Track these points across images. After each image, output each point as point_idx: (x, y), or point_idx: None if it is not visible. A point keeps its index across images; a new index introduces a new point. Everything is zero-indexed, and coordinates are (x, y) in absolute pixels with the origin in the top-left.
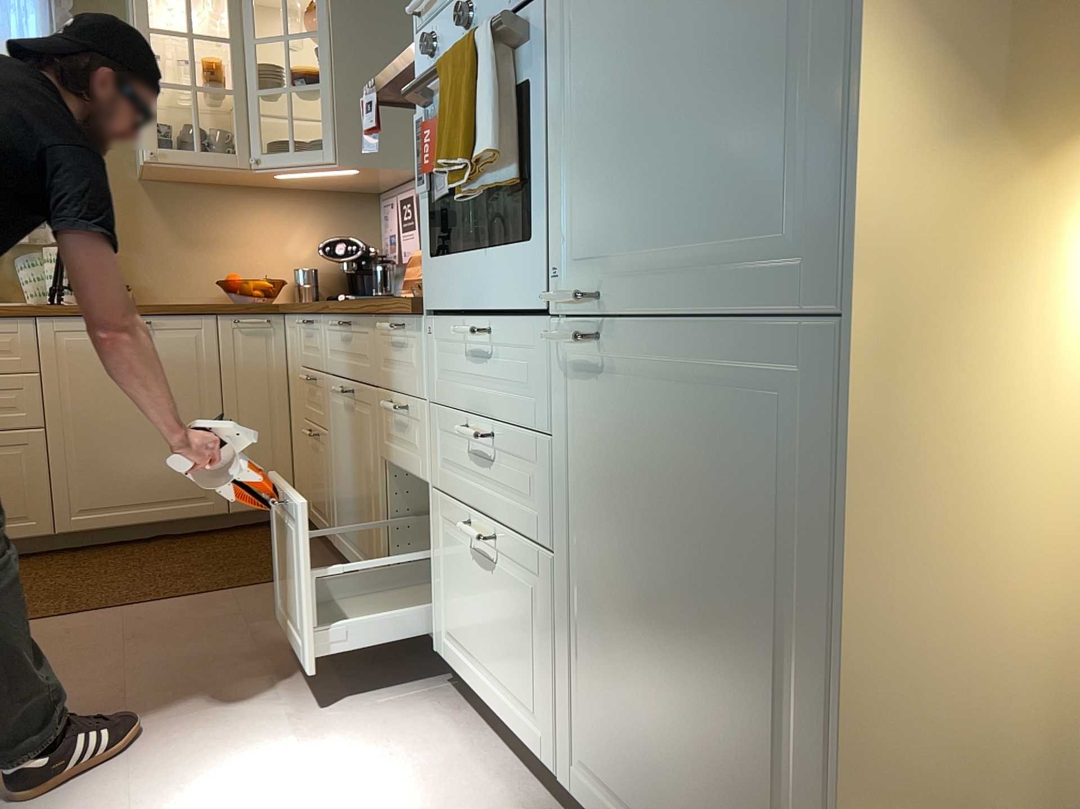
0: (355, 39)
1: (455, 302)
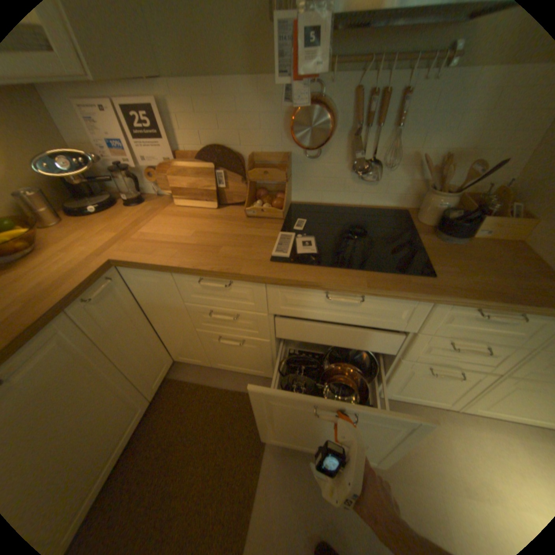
0: None
1: None
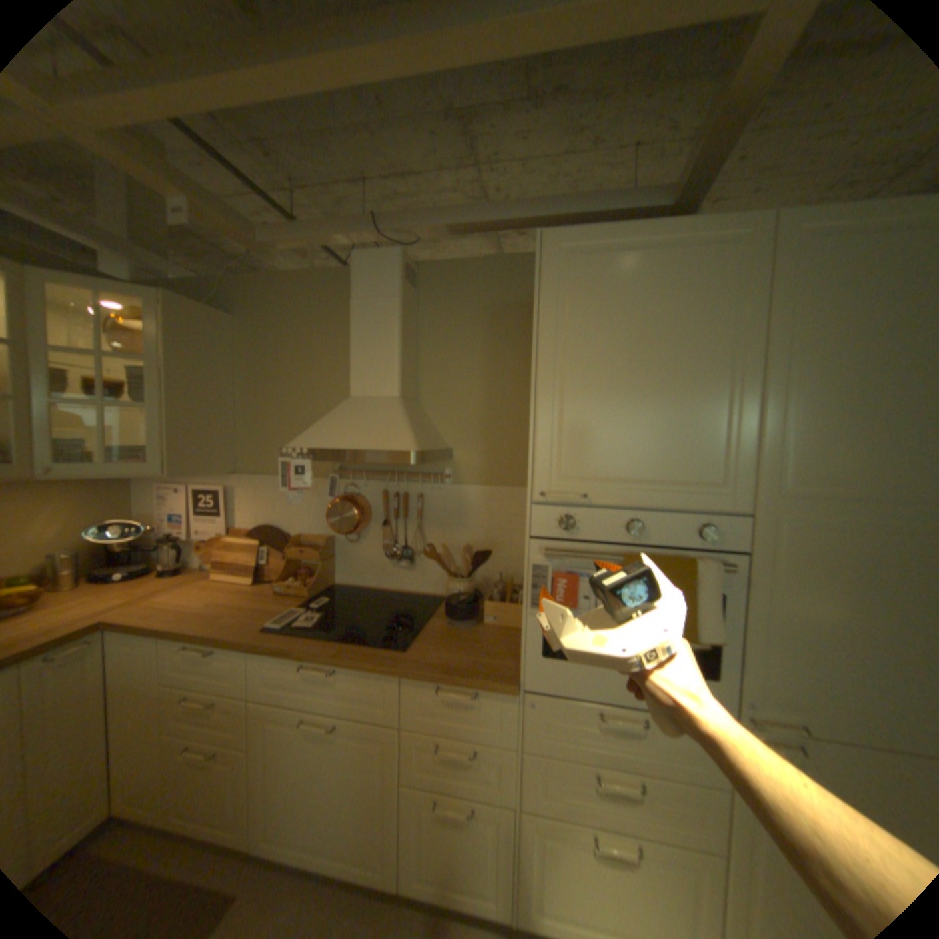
0: (183, 369)
1: (585, 696)
